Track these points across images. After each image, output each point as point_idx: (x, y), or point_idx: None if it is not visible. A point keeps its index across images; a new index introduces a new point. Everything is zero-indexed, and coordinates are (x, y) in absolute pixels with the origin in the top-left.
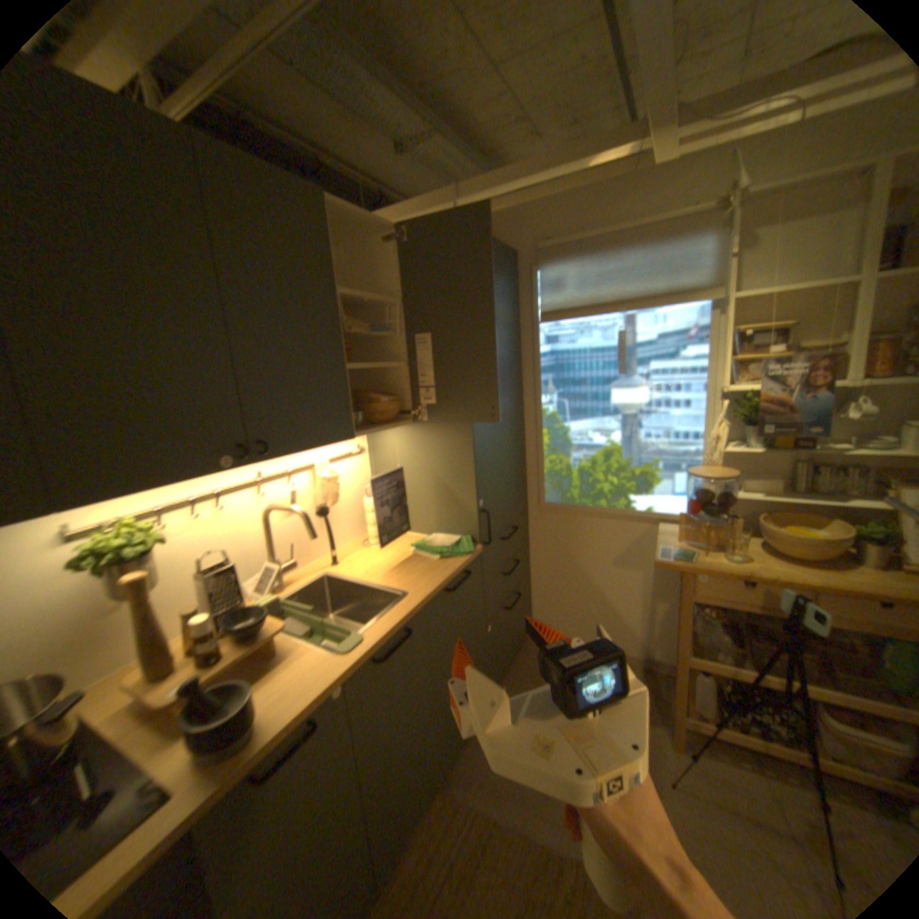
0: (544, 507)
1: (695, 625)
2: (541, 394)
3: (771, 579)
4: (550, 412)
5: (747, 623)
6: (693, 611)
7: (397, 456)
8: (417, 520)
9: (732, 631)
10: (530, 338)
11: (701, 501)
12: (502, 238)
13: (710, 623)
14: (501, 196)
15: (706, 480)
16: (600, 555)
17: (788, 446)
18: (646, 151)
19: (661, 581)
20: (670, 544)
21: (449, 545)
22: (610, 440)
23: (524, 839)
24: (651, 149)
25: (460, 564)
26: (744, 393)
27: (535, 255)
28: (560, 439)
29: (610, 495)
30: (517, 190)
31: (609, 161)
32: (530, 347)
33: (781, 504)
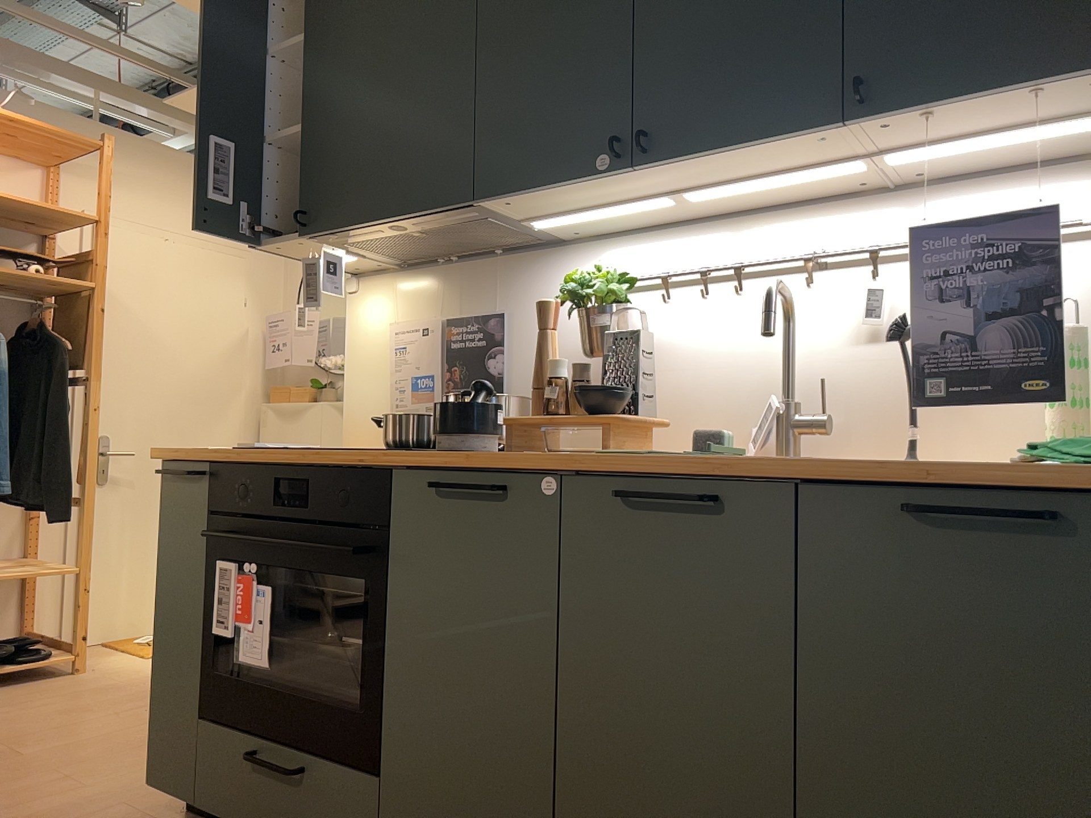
0: None
1: None
2: None
3: None
4: None
5: None
6: None
7: None
8: None
9: None
10: None
11: None
12: None
13: None
14: None
15: None
16: None
17: None
18: None
19: None
20: None
21: None
22: None
23: None
24: None
25: (1047, 477)
26: None
27: None
28: None
29: None
30: None
31: None
32: None
33: None
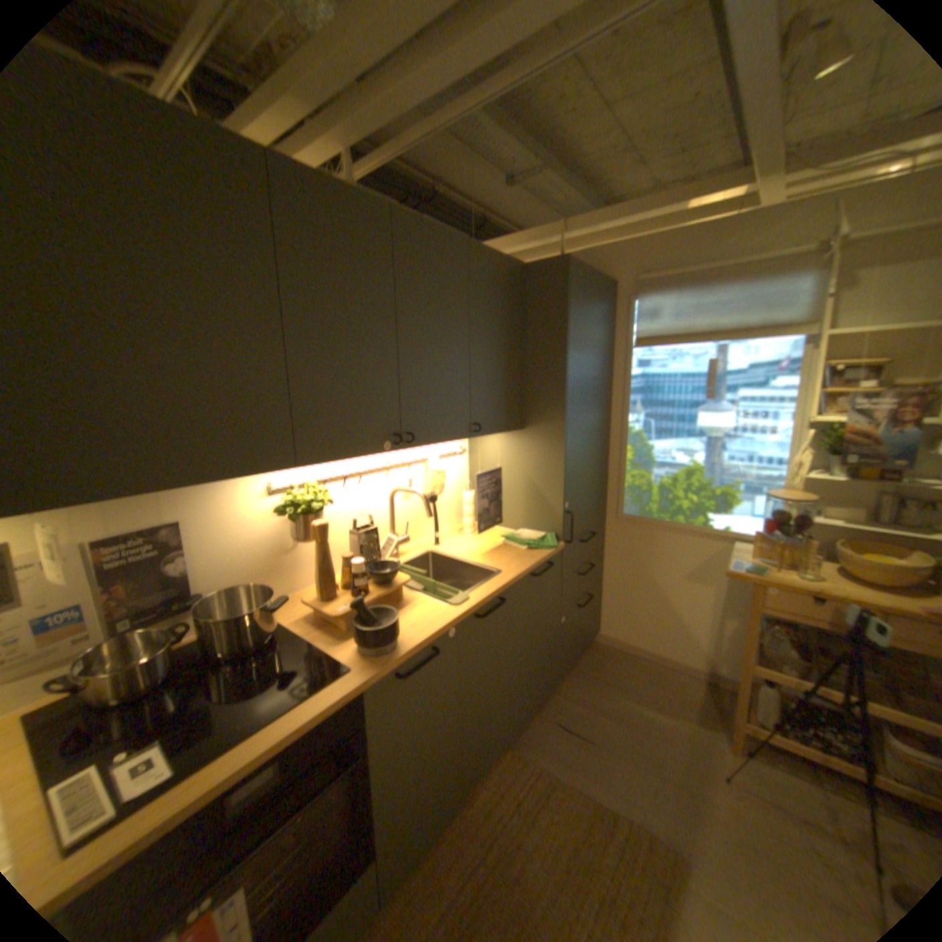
0: (623, 518)
1: (764, 638)
2: (629, 412)
3: (841, 597)
4: (637, 430)
5: (818, 645)
6: (761, 621)
7: (495, 458)
8: (507, 516)
9: (800, 648)
10: (623, 360)
11: (778, 521)
12: (605, 269)
13: (780, 639)
14: (606, 230)
15: (787, 504)
16: (674, 568)
17: (875, 478)
18: (752, 193)
19: (733, 599)
20: (745, 560)
21: (536, 538)
22: (693, 459)
23: (584, 796)
24: (757, 191)
25: (545, 555)
26: (832, 424)
27: (635, 286)
28: (644, 456)
29: (689, 512)
30: (623, 225)
31: (714, 202)
32: (622, 369)
33: (864, 534)
